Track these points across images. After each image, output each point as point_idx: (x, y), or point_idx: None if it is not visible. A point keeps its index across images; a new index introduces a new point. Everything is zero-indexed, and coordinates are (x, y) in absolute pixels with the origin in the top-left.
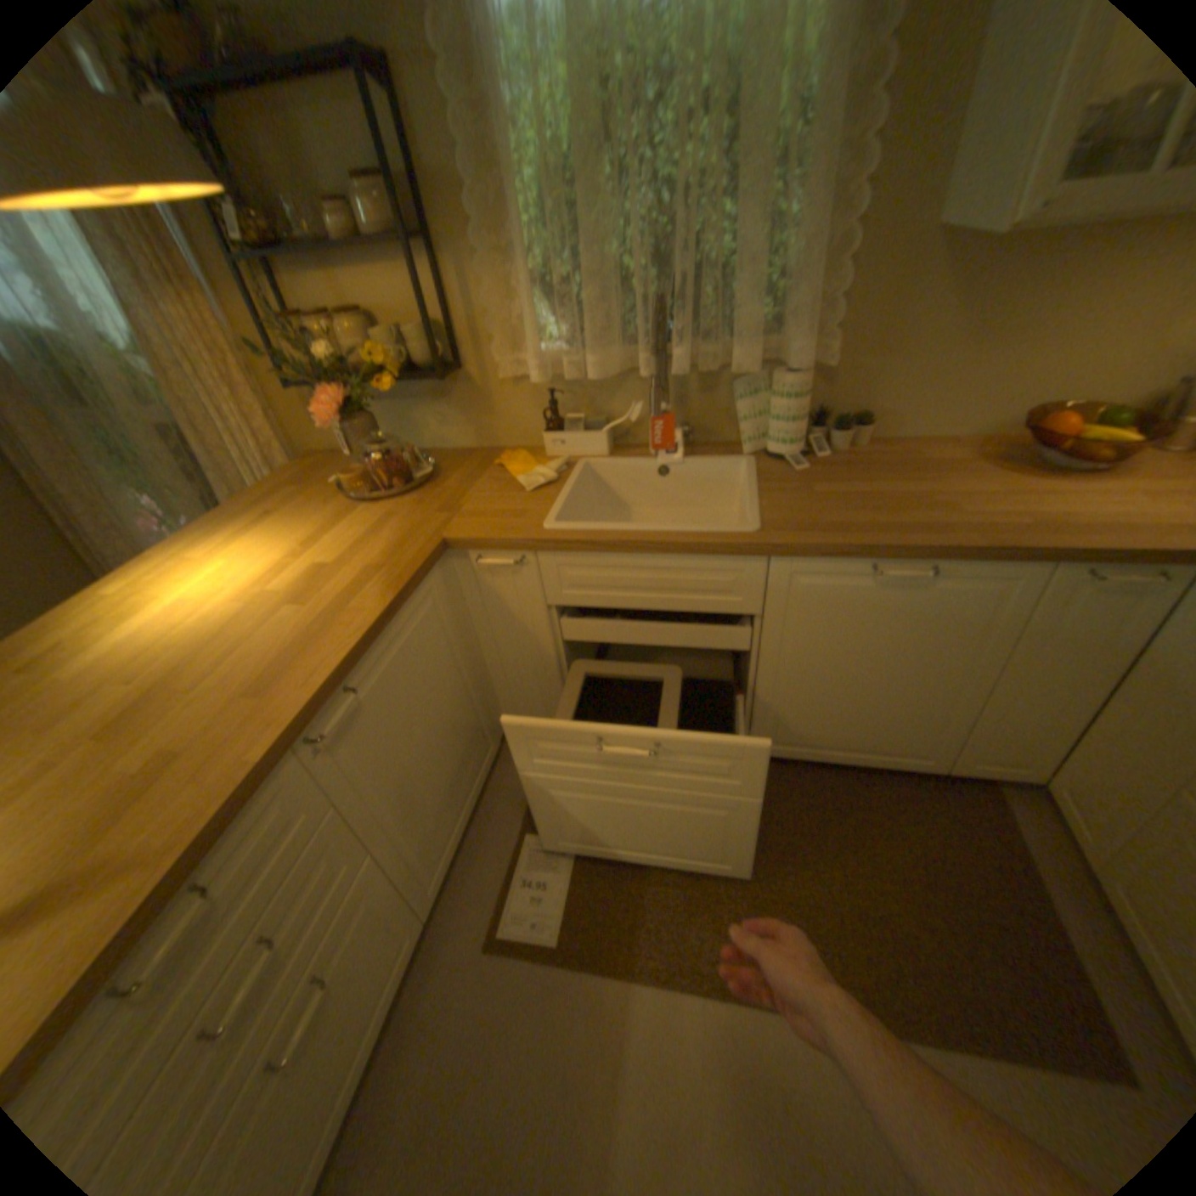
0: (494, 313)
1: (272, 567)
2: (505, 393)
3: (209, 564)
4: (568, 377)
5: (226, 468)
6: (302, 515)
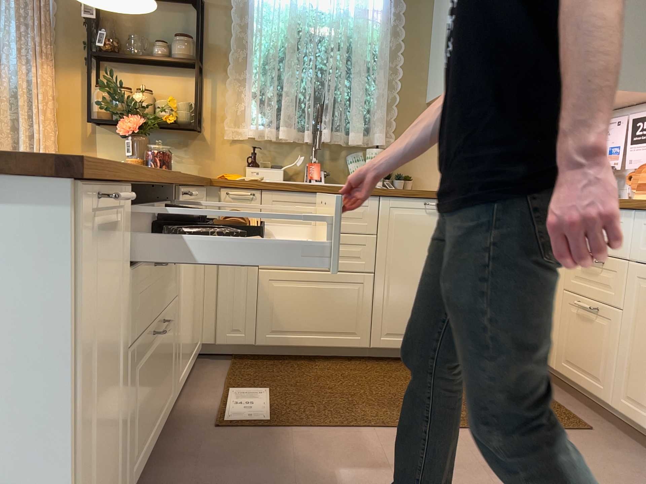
0: (231, 106)
1: None
2: (224, 148)
3: None
4: (268, 137)
5: None
6: None
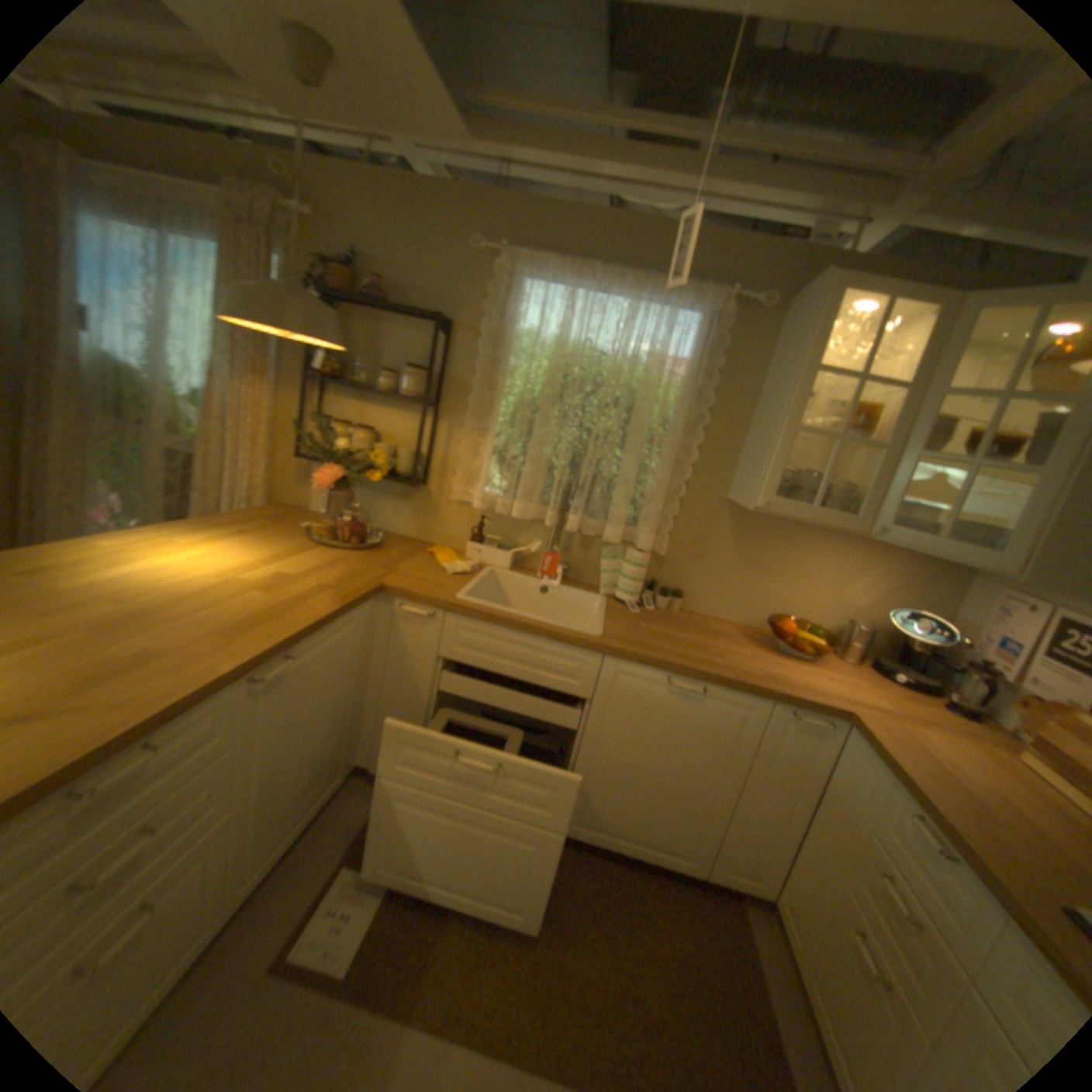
0: (462, 460)
1: (244, 566)
2: (449, 509)
3: (191, 551)
4: (498, 512)
5: (209, 494)
6: (271, 541)
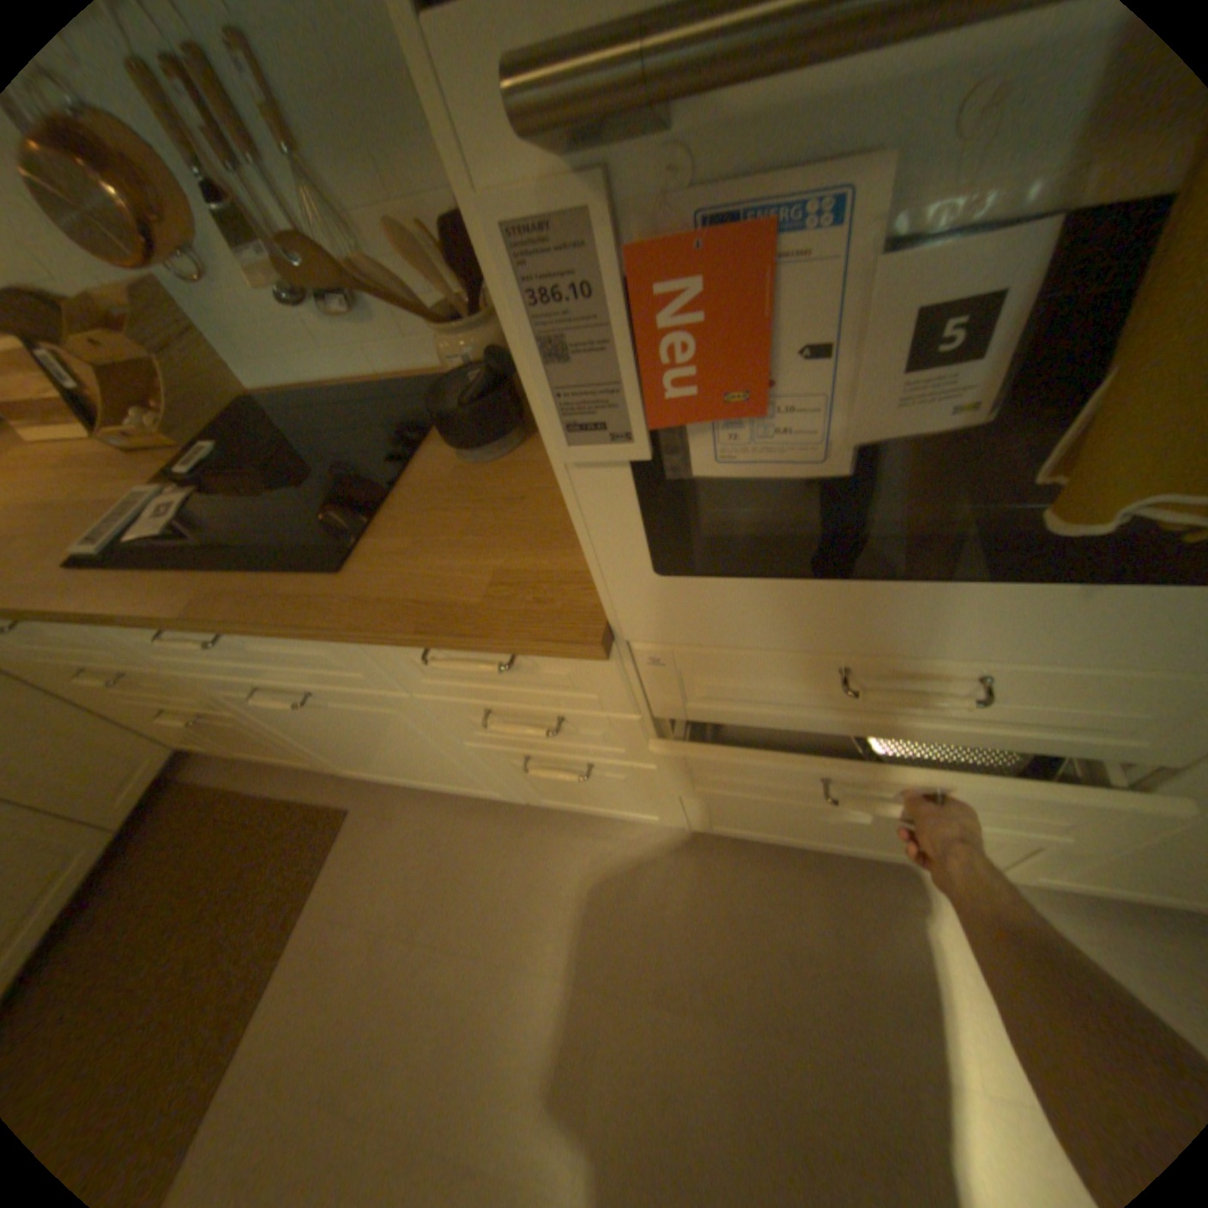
0: None
1: None
2: None
3: None
4: None
5: None
6: None
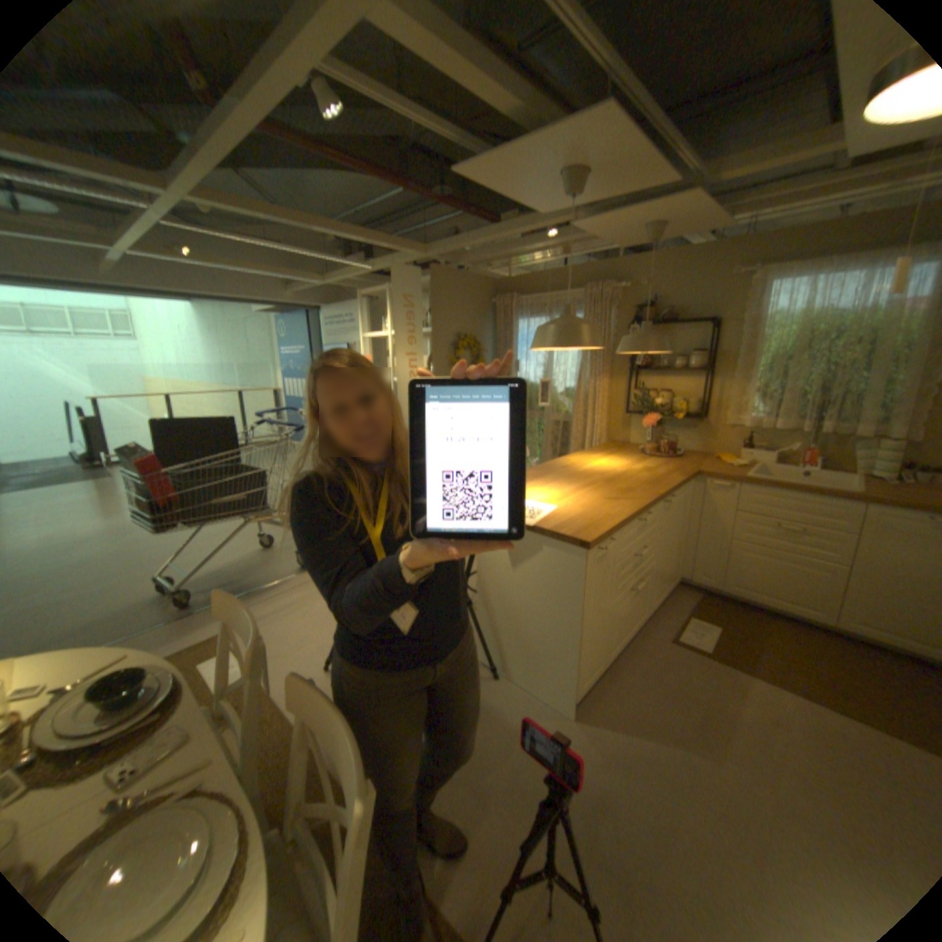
0: (733, 399)
1: (628, 464)
2: (724, 430)
3: (601, 460)
4: (764, 427)
5: (578, 440)
6: (628, 455)
